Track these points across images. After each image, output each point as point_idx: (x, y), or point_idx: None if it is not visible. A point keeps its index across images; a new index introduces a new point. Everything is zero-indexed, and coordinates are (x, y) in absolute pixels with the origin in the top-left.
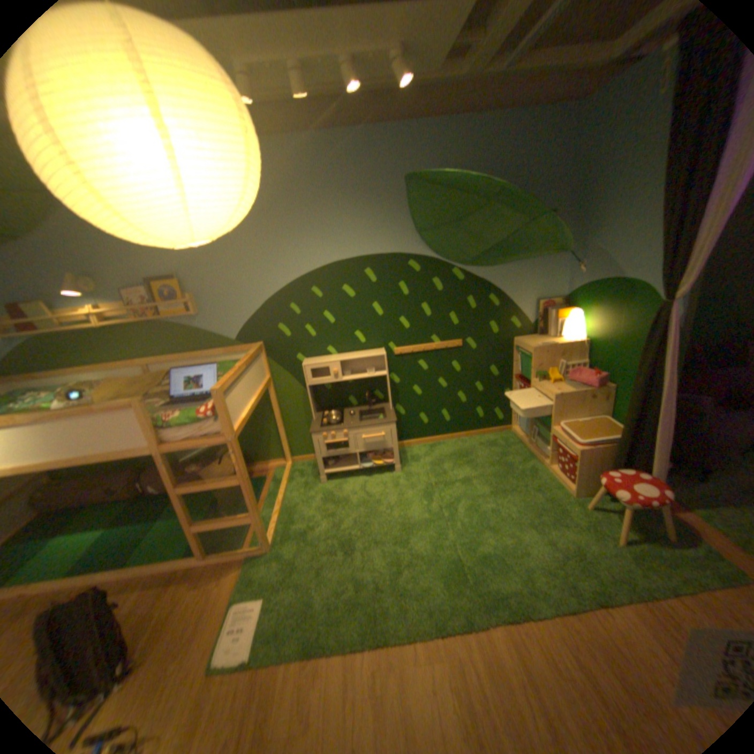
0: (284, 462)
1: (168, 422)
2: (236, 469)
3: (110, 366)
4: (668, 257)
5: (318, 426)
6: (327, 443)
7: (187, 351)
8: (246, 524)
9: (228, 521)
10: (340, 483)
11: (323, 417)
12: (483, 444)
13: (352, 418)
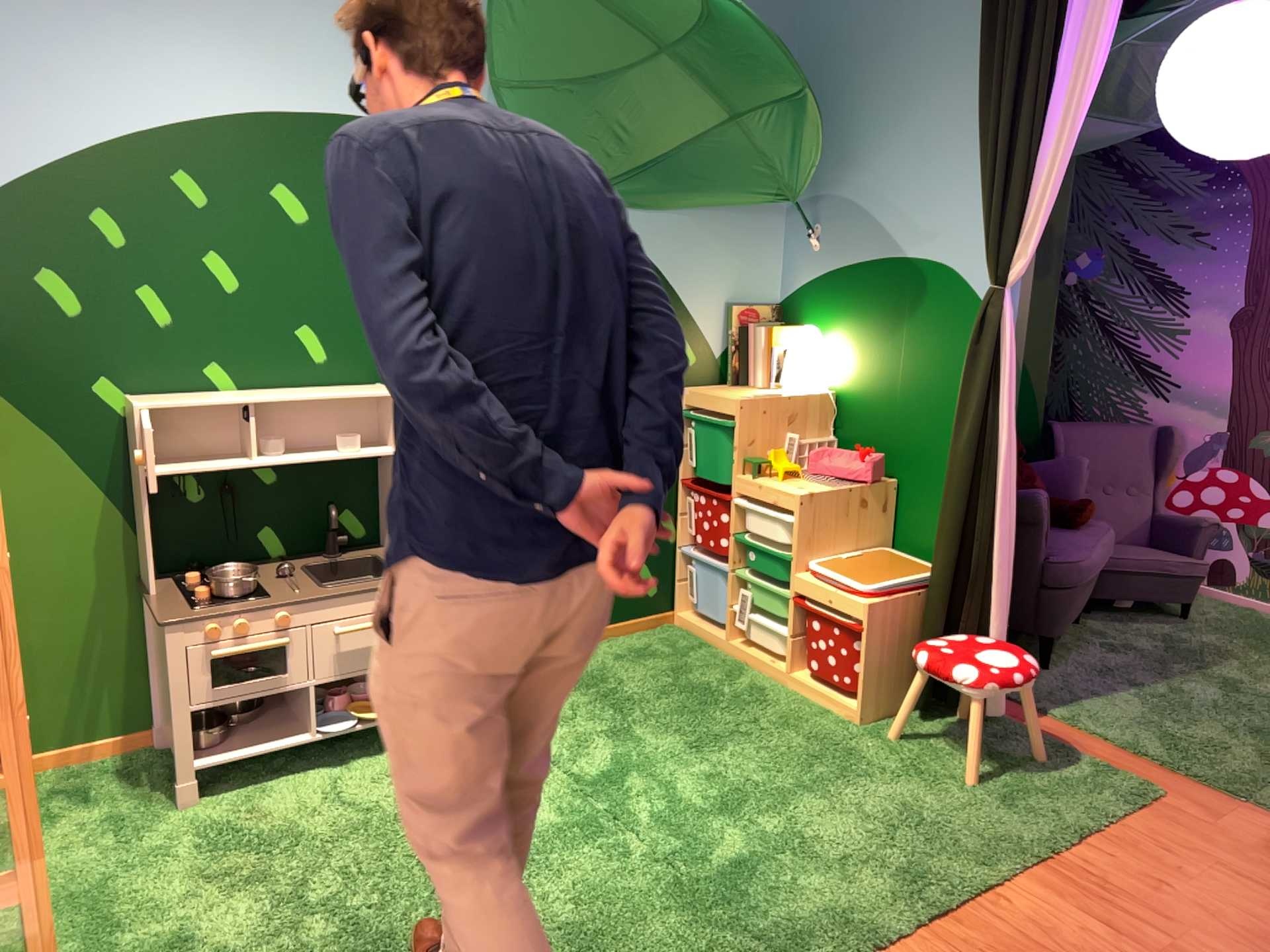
0: None
1: None
2: None
3: None
4: (994, 206)
5: (180, 606)
6: (223, 653)
7: None
8: None
9: None
10: (247, 796)
11: (181, 585)
12: (624, 656)
13: (288, 581)
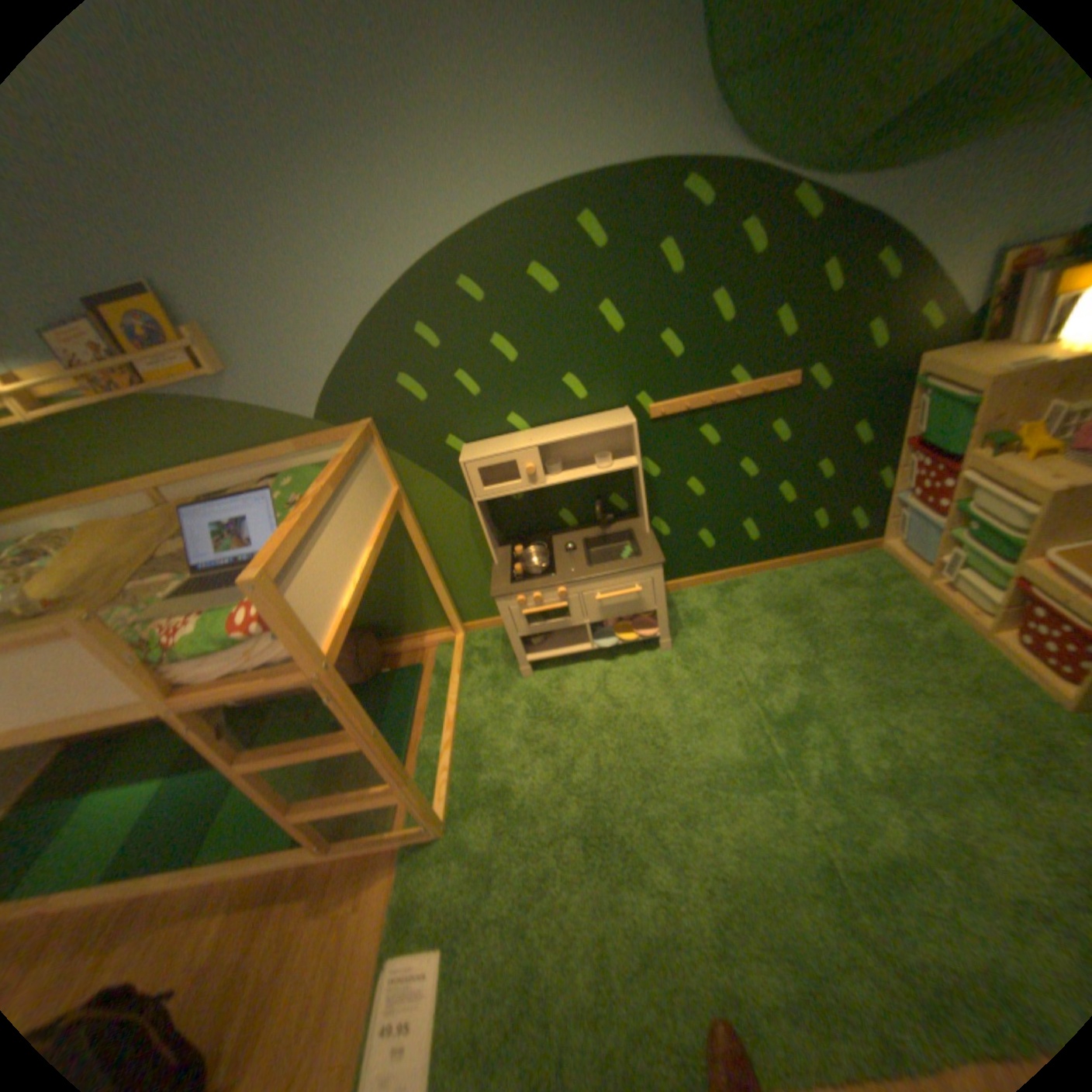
0: (451, 631)
1: (171, 647)
2: (346, 724)
3: (86, 493)
4: None
5: (505, 579)
6: (528, 613)
7: (225, 450)
8: (388, 802)
9: (354, 798)
10: (557, 675)
11: (513, 554)
12: (828, 582)
13: (571, 556)
